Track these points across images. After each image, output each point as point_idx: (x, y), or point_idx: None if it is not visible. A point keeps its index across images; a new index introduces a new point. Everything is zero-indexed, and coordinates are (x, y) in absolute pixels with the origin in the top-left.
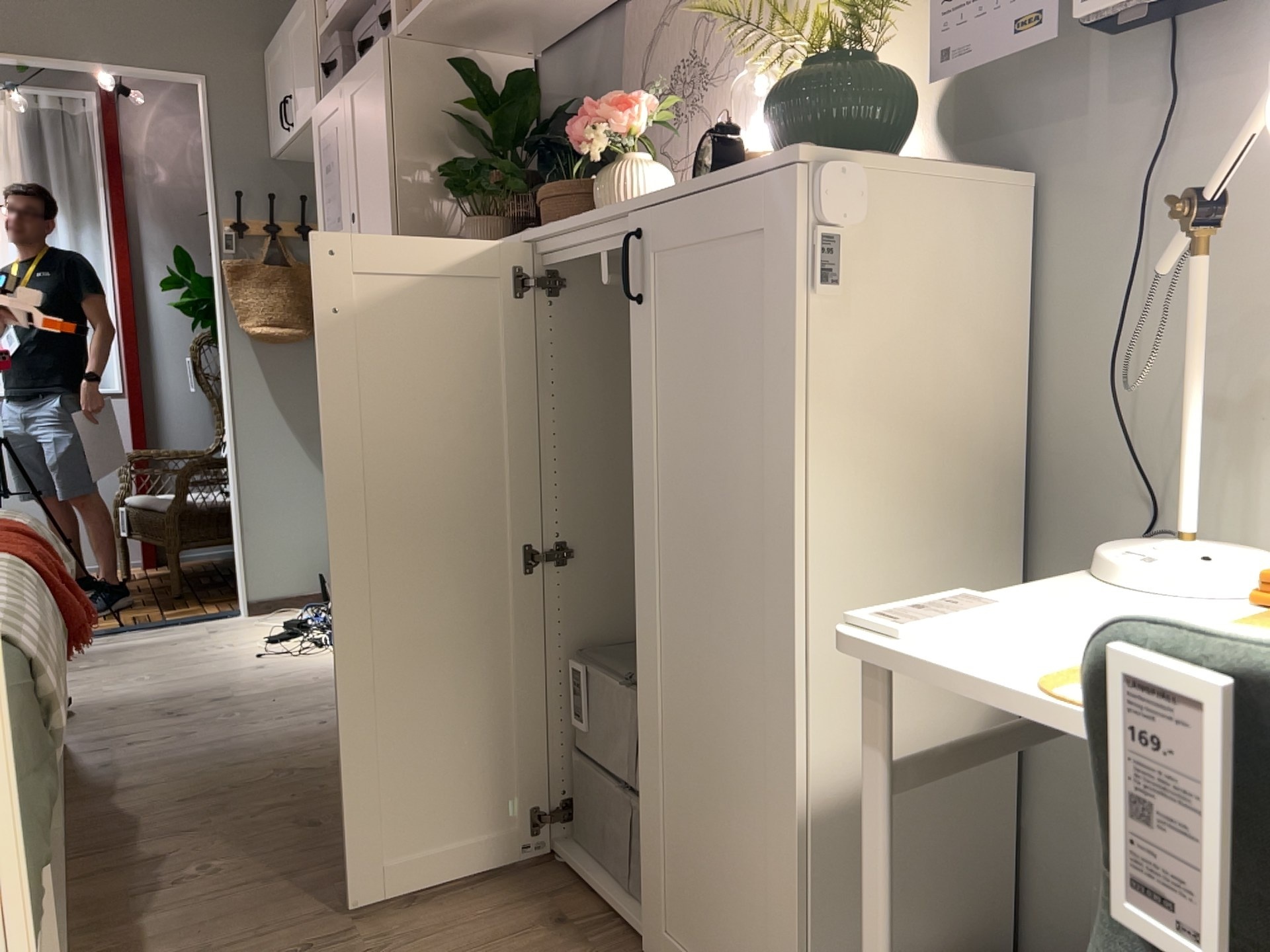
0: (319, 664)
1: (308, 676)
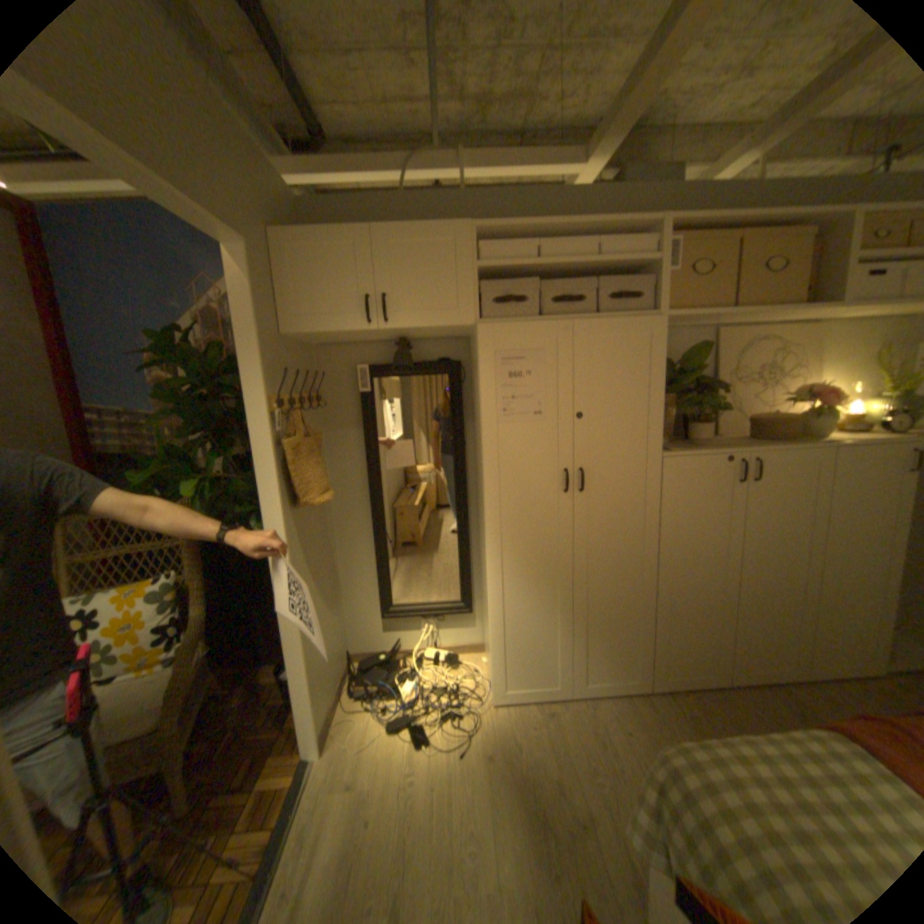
0: (503, 725)
1: (526, 734)
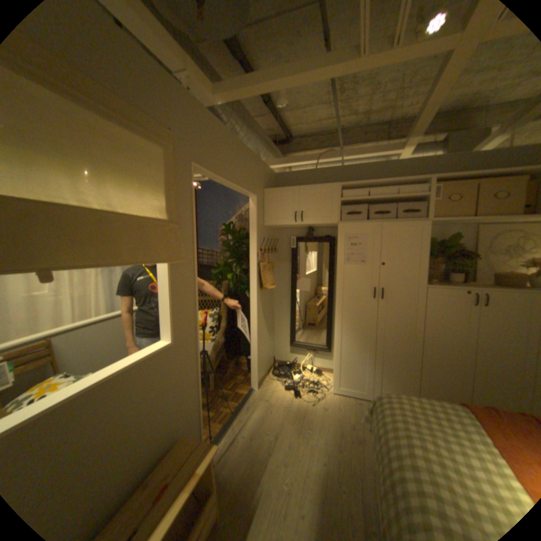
0: (336, 401)
1: (345, 407)
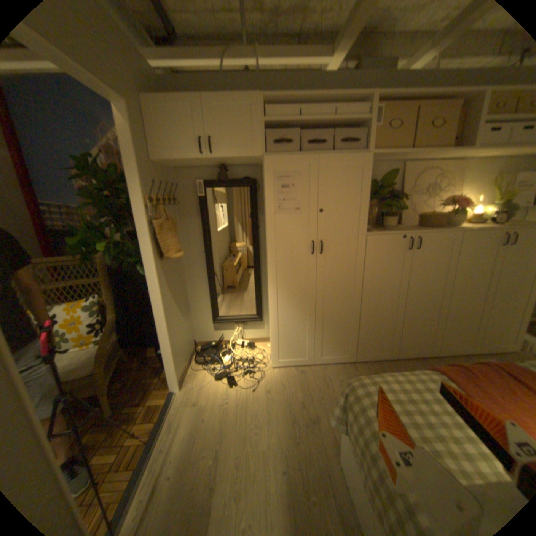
0: (276, 376)
1: (288, 380)
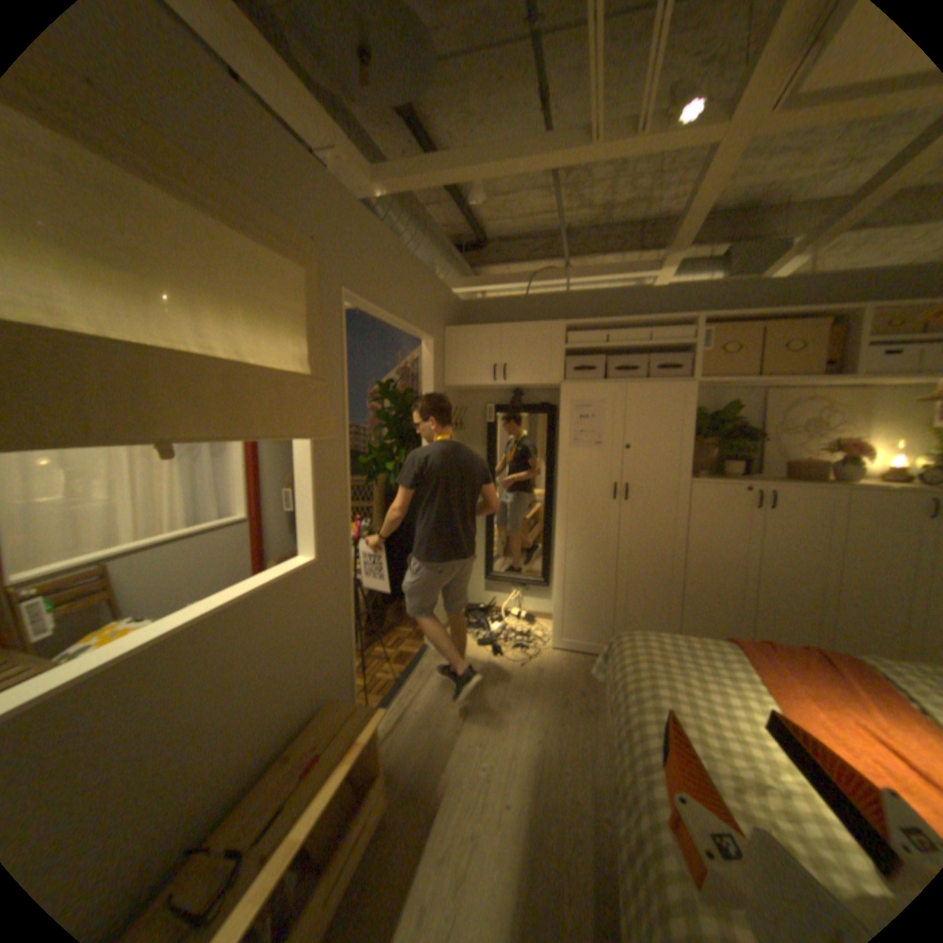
0: (555, 660)
1: (570, 667)
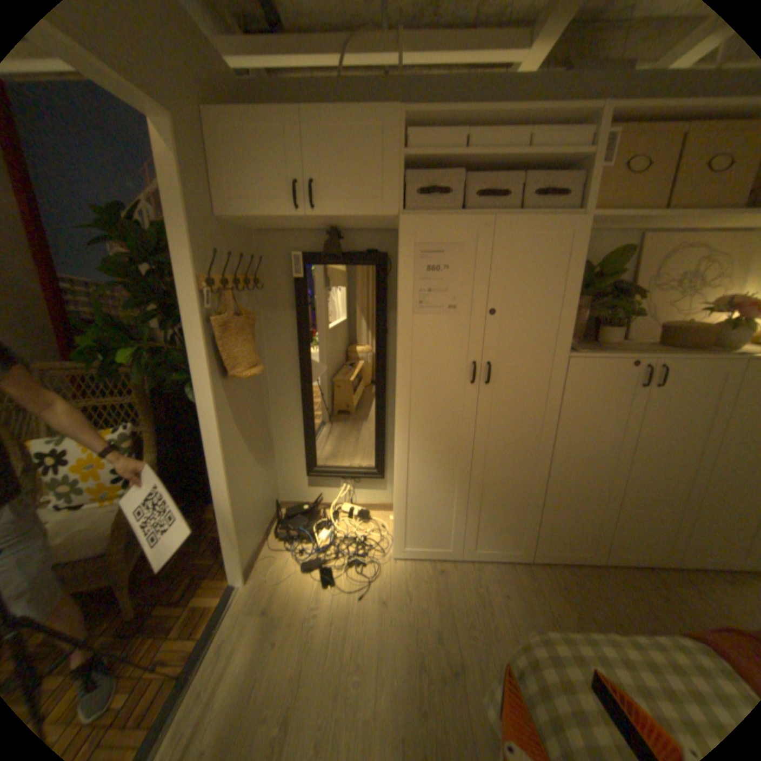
0: (400, 575)
1: (418, 585)
